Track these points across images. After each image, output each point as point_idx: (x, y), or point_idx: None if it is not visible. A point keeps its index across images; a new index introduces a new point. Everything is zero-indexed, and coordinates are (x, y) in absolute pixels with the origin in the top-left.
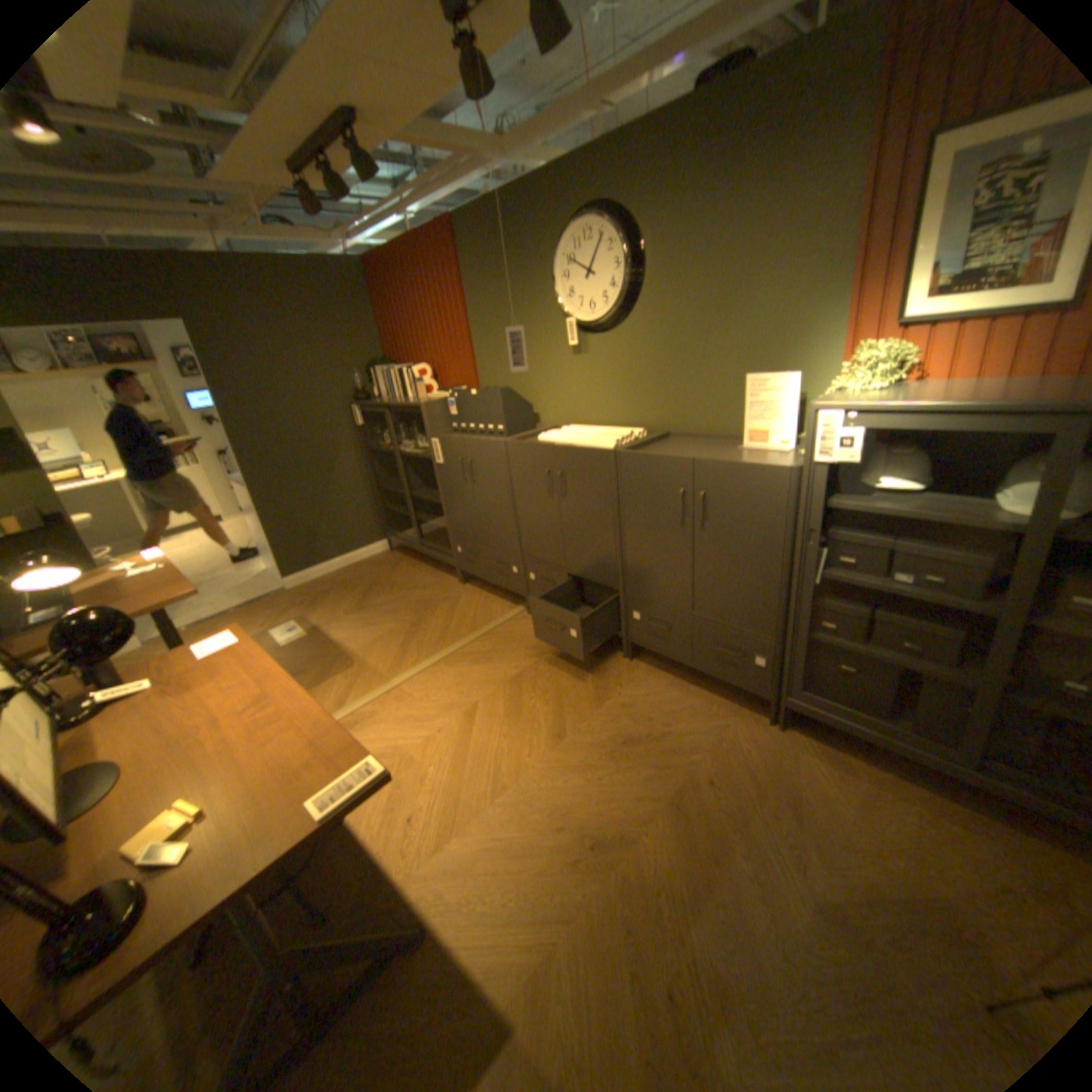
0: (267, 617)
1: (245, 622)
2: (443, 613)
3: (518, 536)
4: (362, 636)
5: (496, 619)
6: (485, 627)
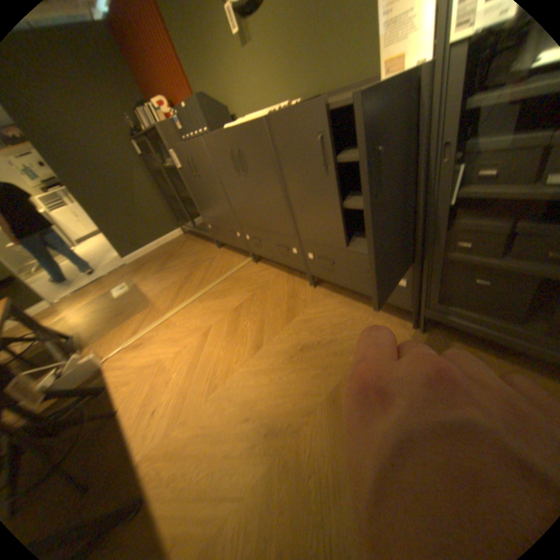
0: (114, 281)
1: (102, 285)
2: (205, 267)
3: (235, 210)
4: (158, 287)
5: (234, 268)
6: (226, 274)
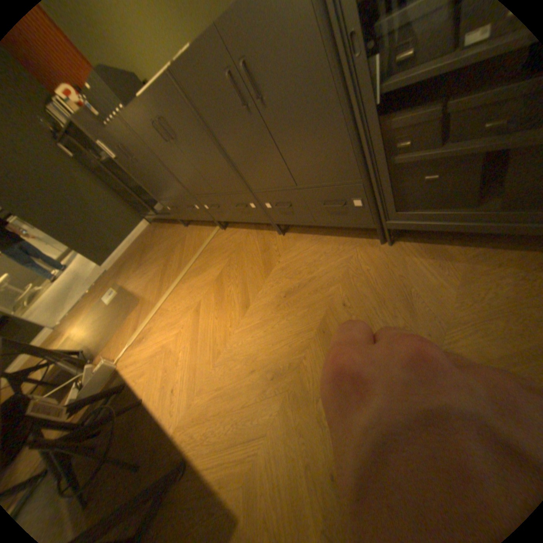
0: (101, 290)
1: (92, 297)
2: (179, 250)
3: (183, 184)
4: (142, 283)
5: (205, 241)
6: (200, 249)
